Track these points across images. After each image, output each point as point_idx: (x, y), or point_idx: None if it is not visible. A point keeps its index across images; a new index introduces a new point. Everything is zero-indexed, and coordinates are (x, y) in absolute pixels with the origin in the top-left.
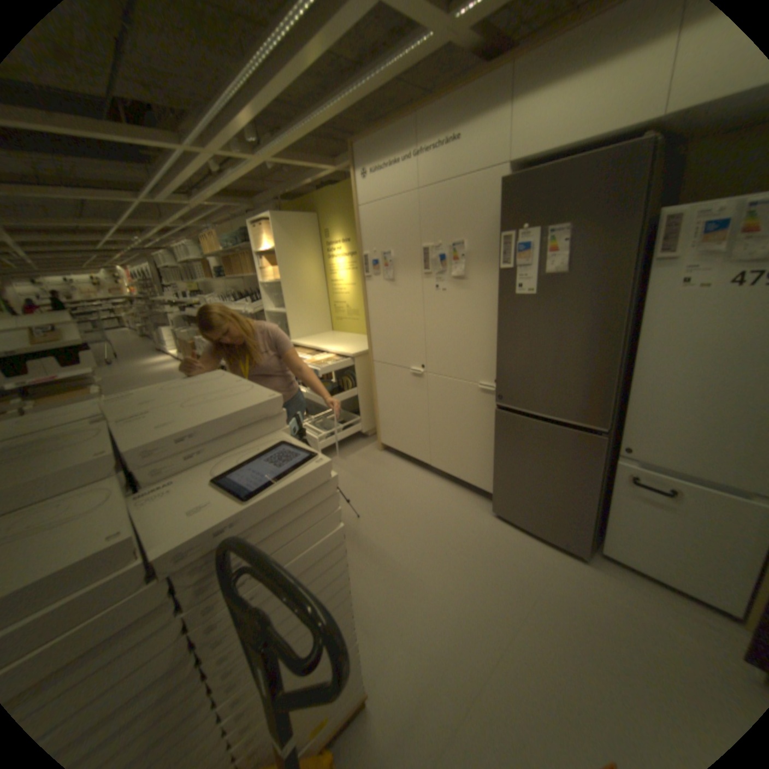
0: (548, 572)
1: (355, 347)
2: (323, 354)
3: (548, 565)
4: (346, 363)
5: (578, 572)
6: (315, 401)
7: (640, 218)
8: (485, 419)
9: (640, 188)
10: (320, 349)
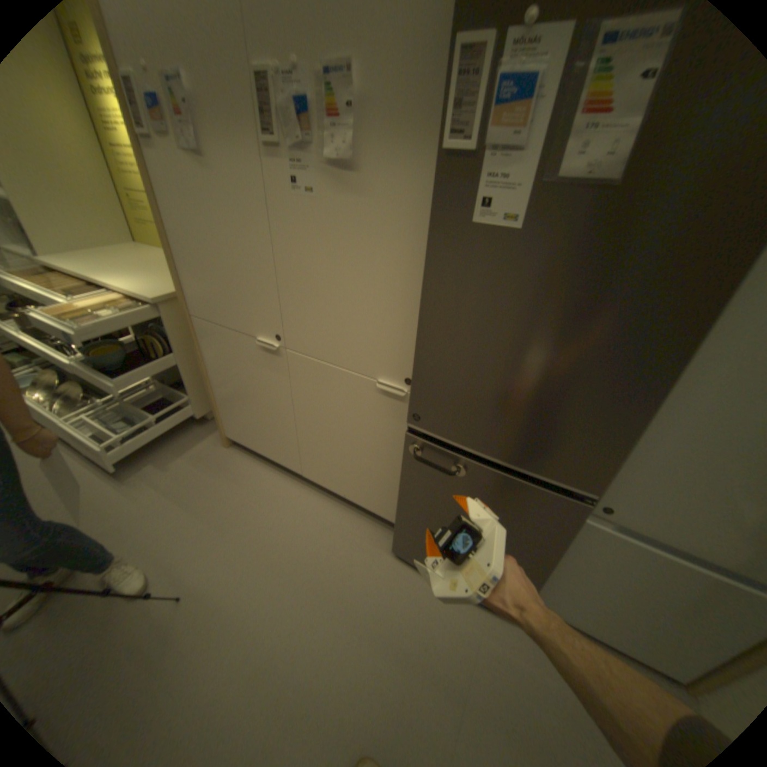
0: (470, 652)
1: (162, 281)
2: (98, 292)
3: (468, 637)
4: (140, 314)
5: (506, 641)
6: (90, 380)
7: None
8: (385, 432)
9: None
10: (92, 279)
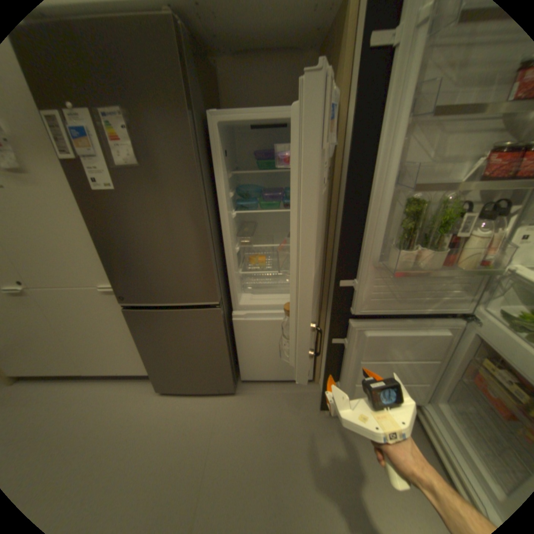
0: (209, 422)
1: None
2: None
3: (207, 415)
4: None
5: (229, 406)
6: None
7: (185, 108)
8: (118, 317)
9: (176, 74)
10: None
